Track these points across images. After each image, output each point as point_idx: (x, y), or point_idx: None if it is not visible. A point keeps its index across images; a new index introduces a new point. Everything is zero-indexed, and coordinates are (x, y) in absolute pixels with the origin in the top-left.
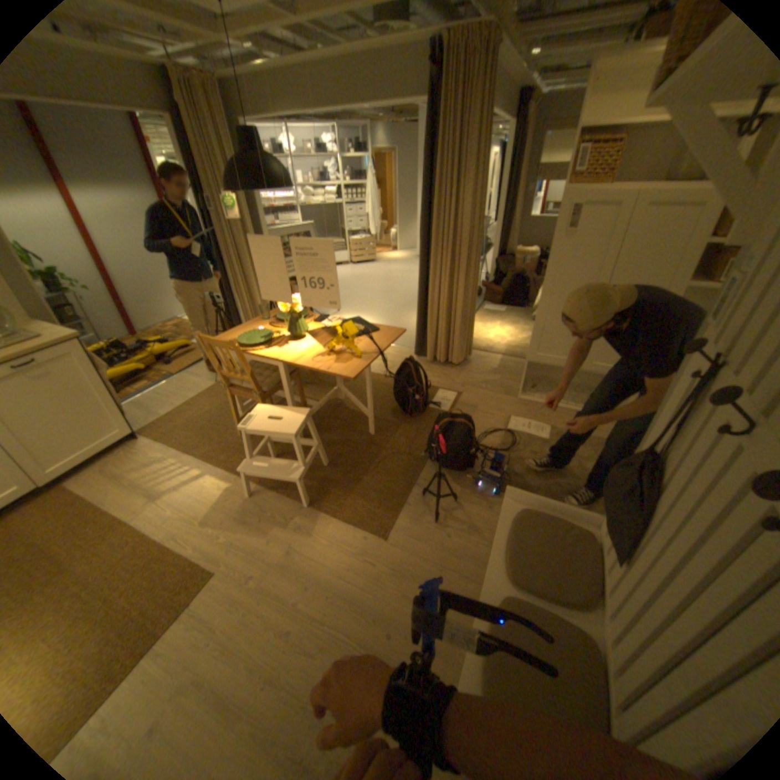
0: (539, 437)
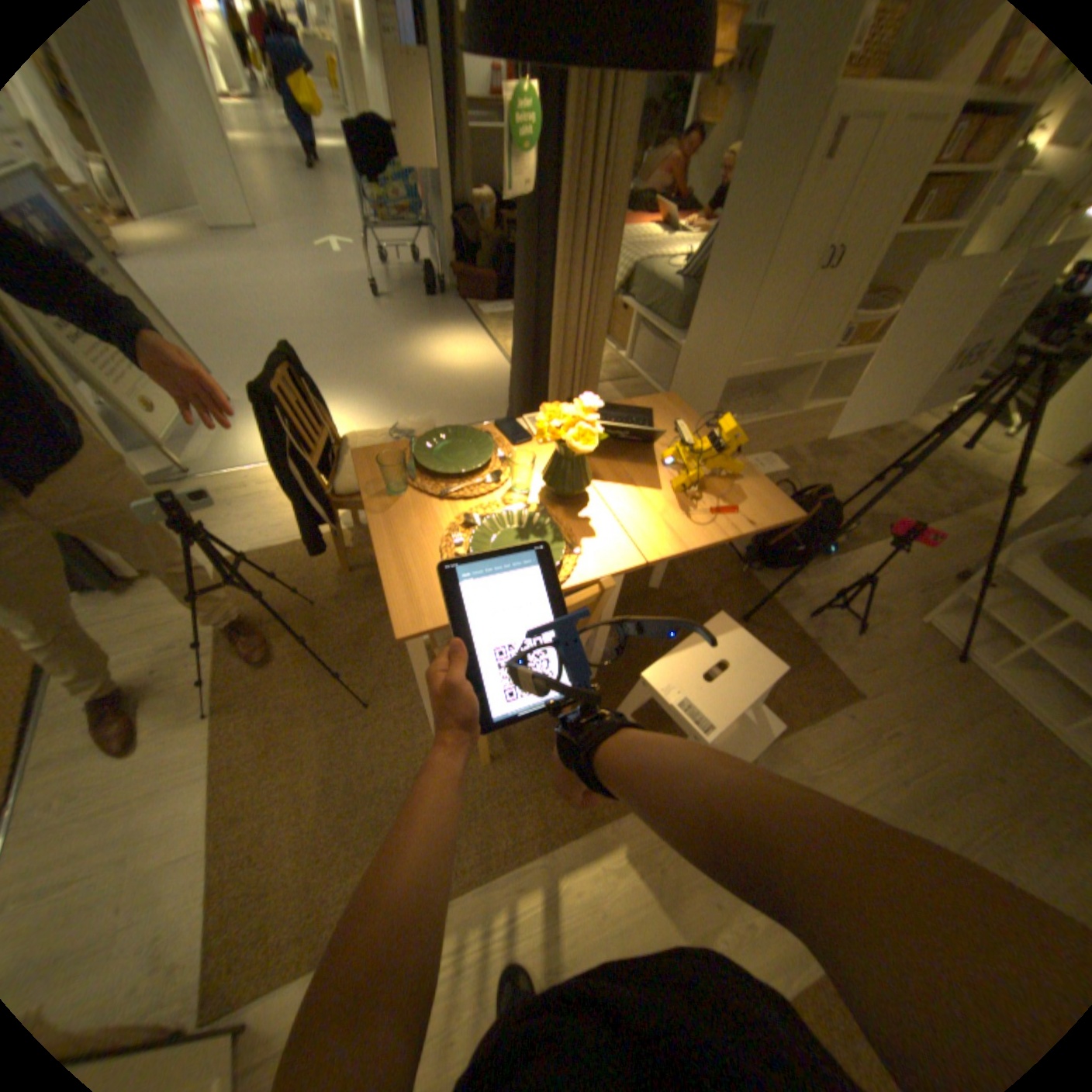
0: (781, 472)
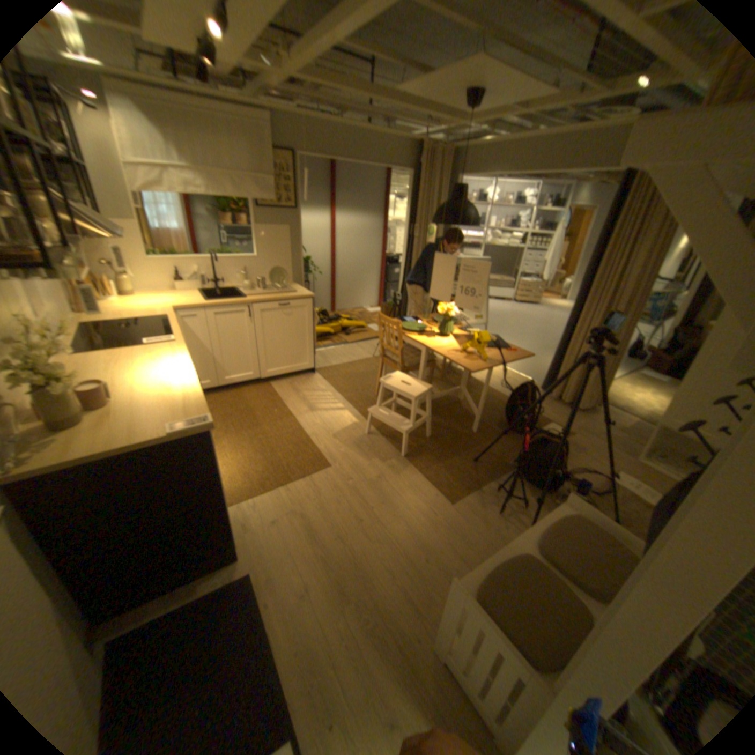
0: (646, 501)
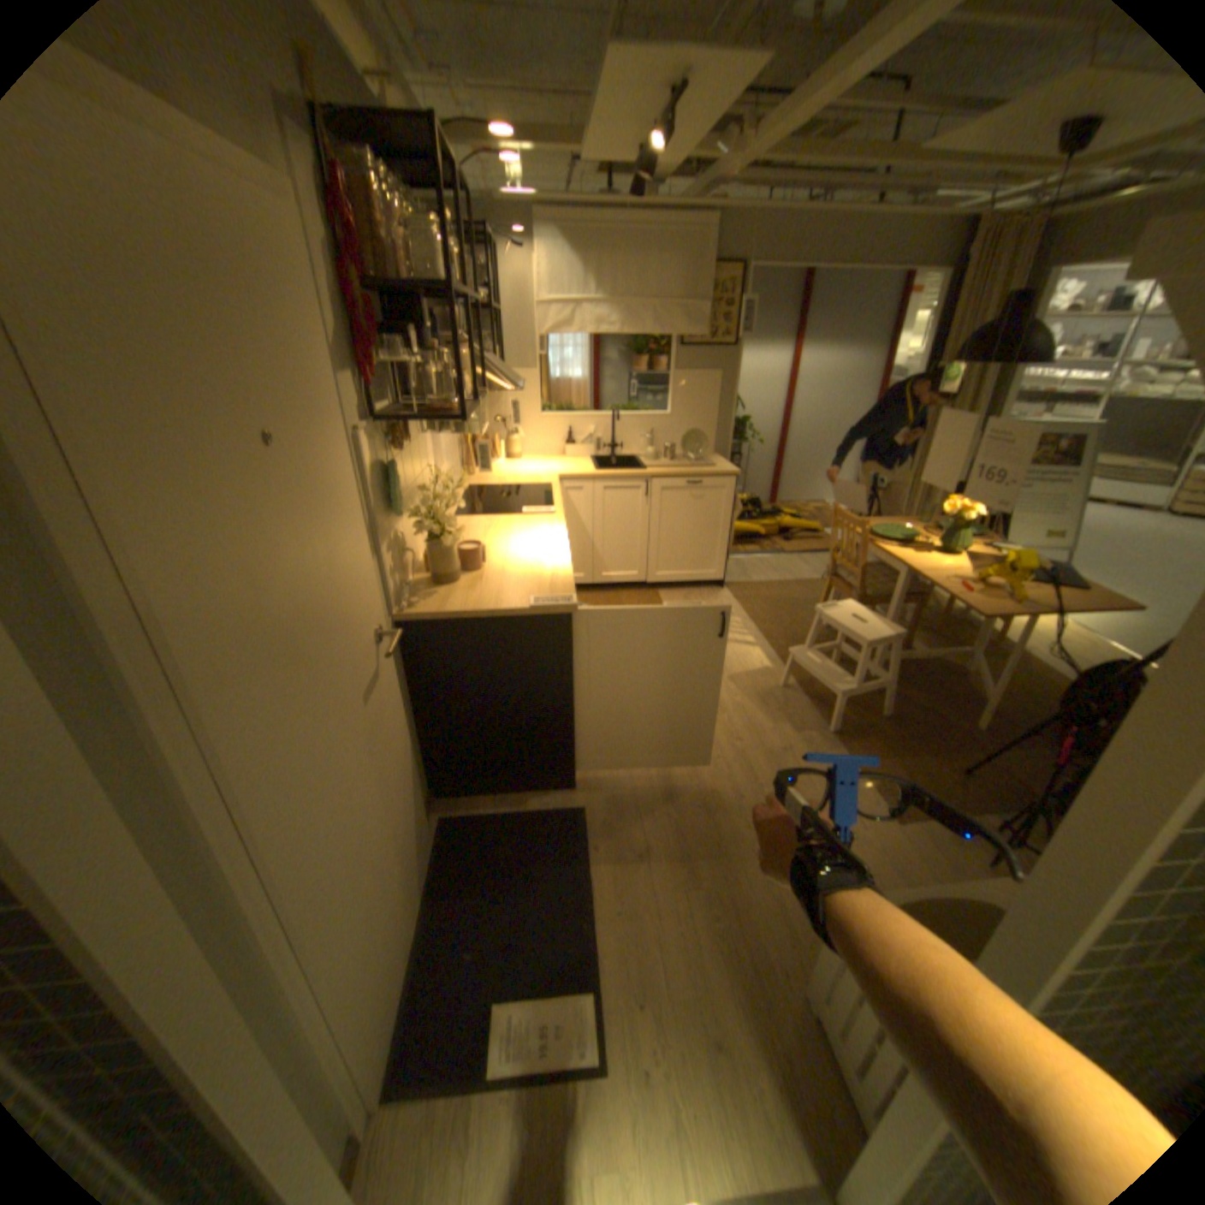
0: None
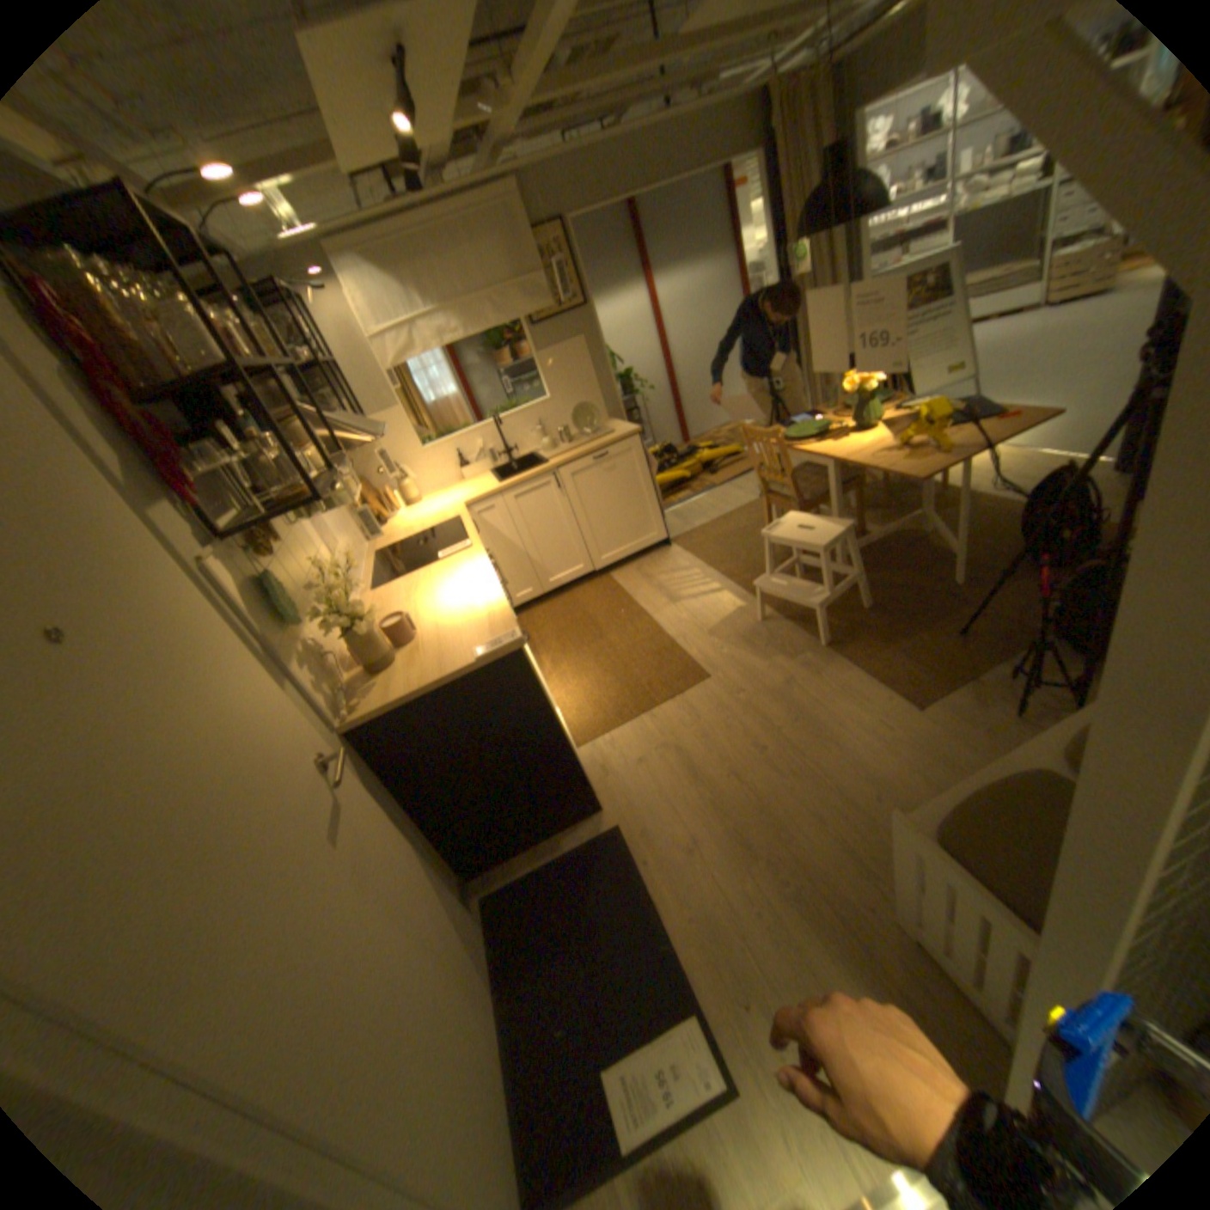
0: None
